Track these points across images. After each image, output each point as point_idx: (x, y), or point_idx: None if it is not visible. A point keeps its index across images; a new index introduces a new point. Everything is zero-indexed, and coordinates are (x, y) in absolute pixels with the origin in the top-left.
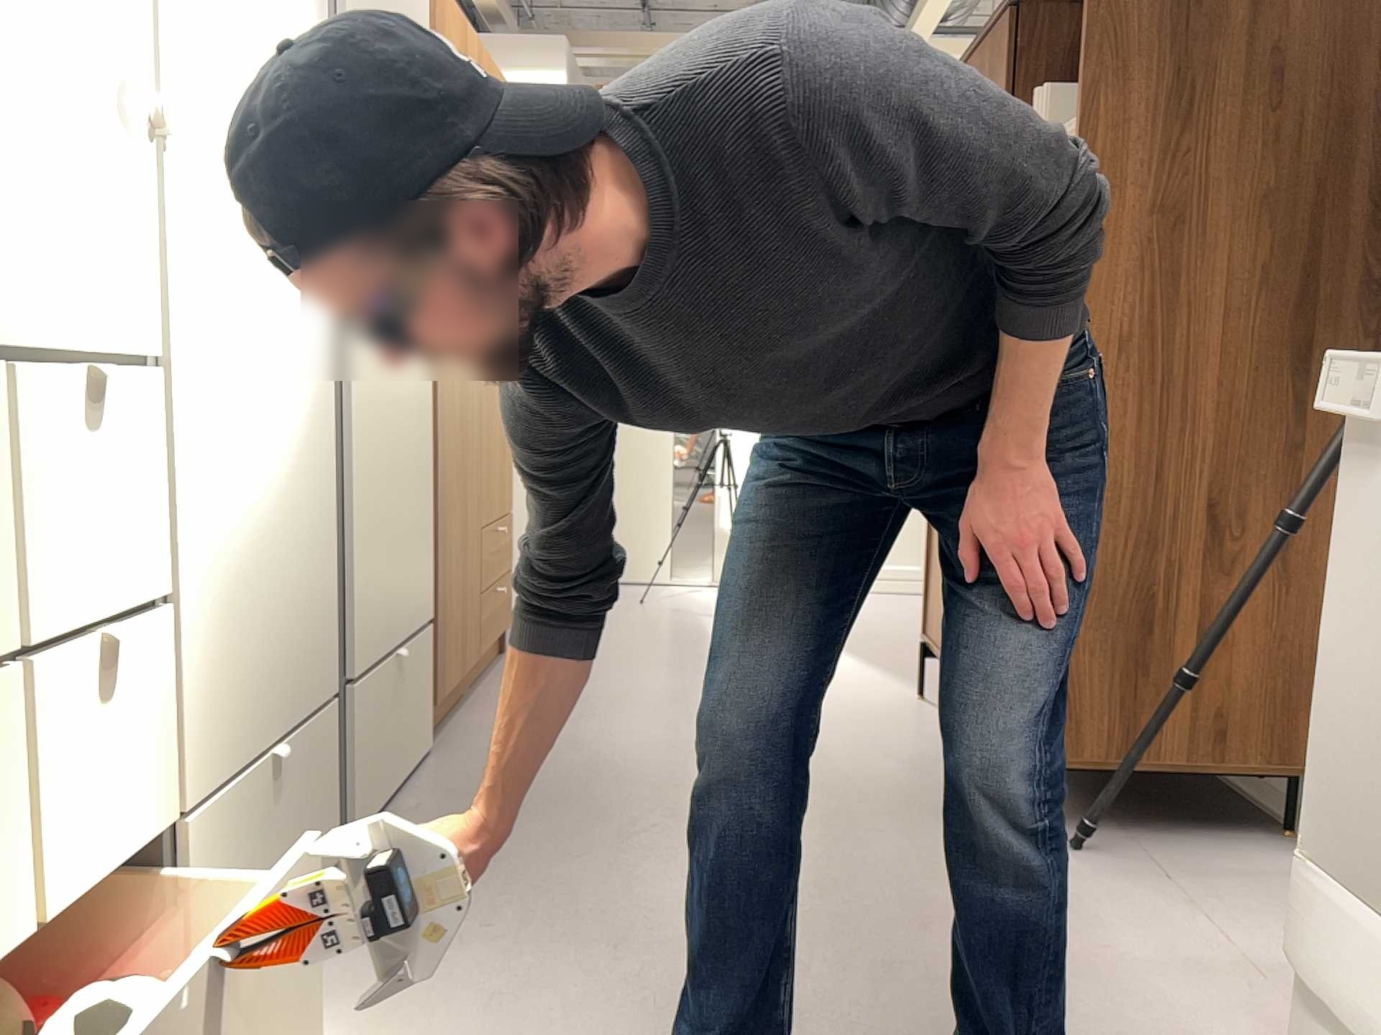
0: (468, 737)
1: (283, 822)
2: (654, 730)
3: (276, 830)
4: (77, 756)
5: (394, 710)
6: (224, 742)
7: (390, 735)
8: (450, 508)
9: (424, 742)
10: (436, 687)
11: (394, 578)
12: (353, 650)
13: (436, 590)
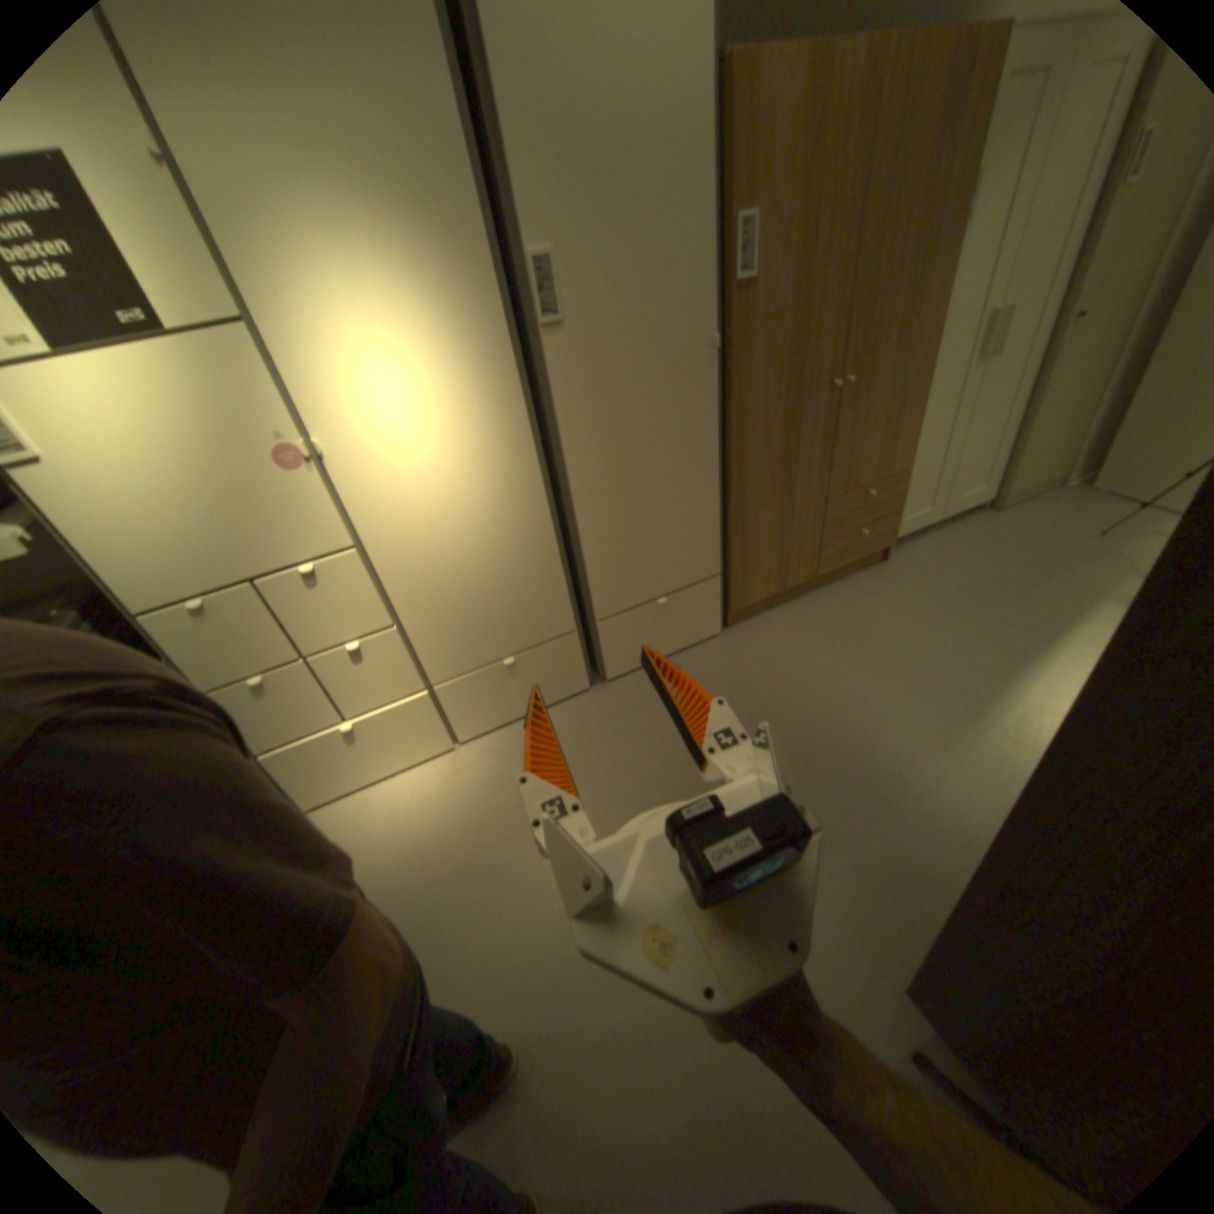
0: (754, 632)
1: (525, 680)
2: (855, 688)
3: (519, 683)
4: (357, 676)
5: (660, 624)
6: (464, 660)
7: (656, 635)
8: (760, 504)
9: (708, 632)
10: (731, 604)
11: (655, 566)
12: (598, 609)
13: (731, 557)
